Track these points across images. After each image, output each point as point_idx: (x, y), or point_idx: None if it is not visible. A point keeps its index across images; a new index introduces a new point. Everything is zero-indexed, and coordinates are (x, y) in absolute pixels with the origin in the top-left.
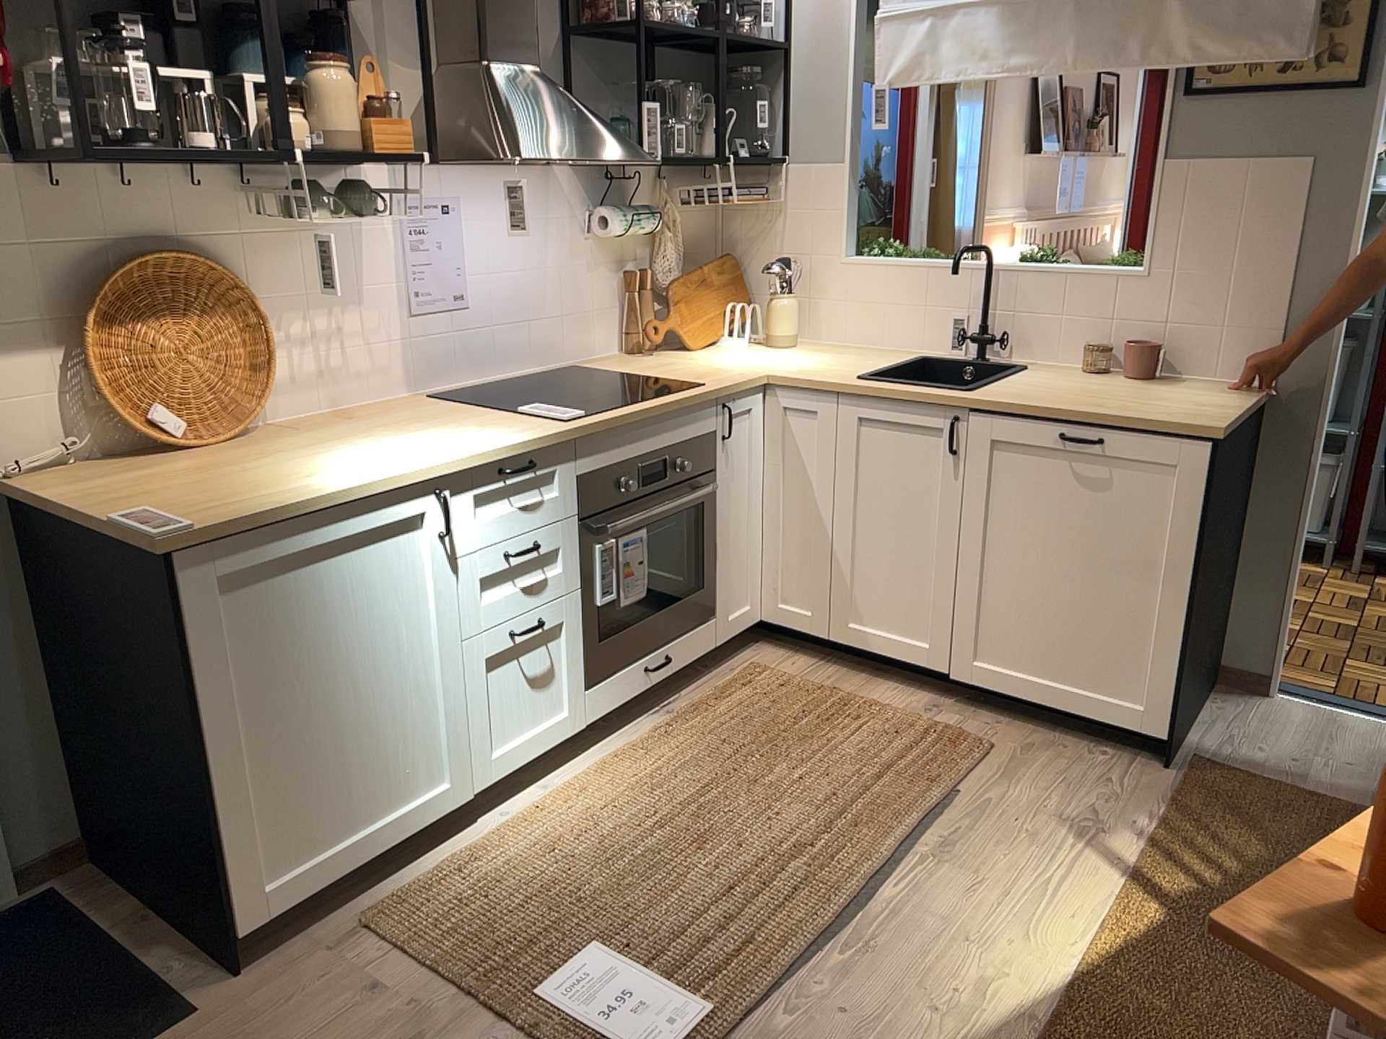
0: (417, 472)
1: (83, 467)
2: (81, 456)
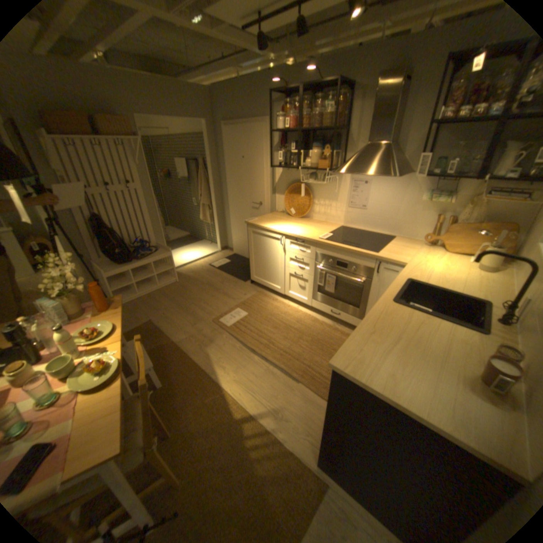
0: (277, 230)
1: (281, 213)
2: (285, 212)
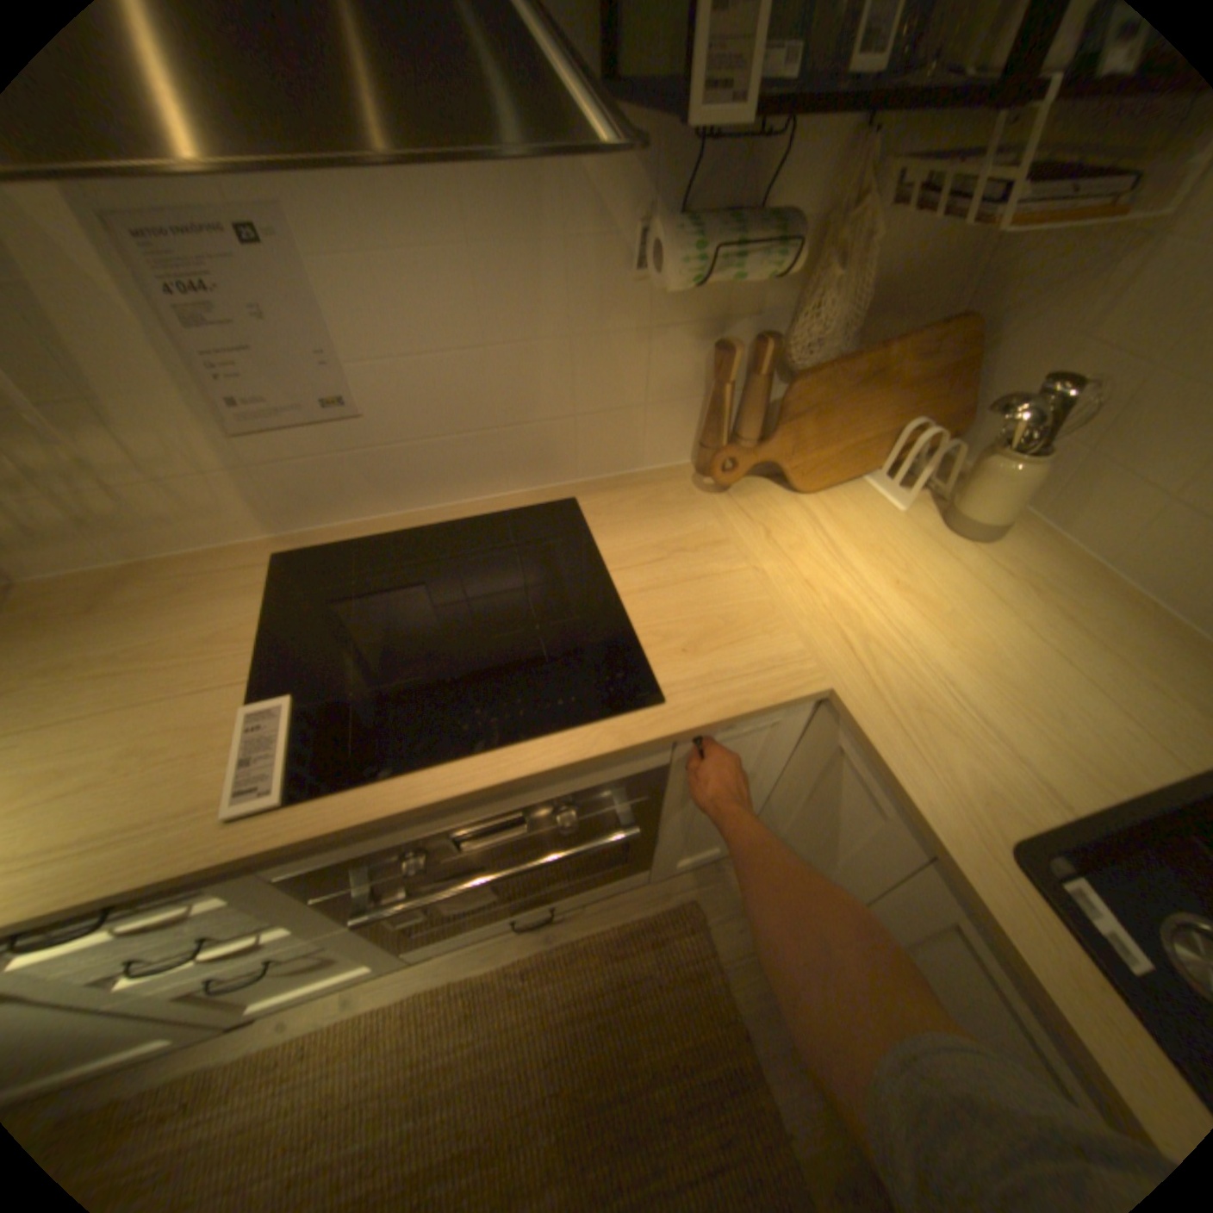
0: None
1: None
2: None
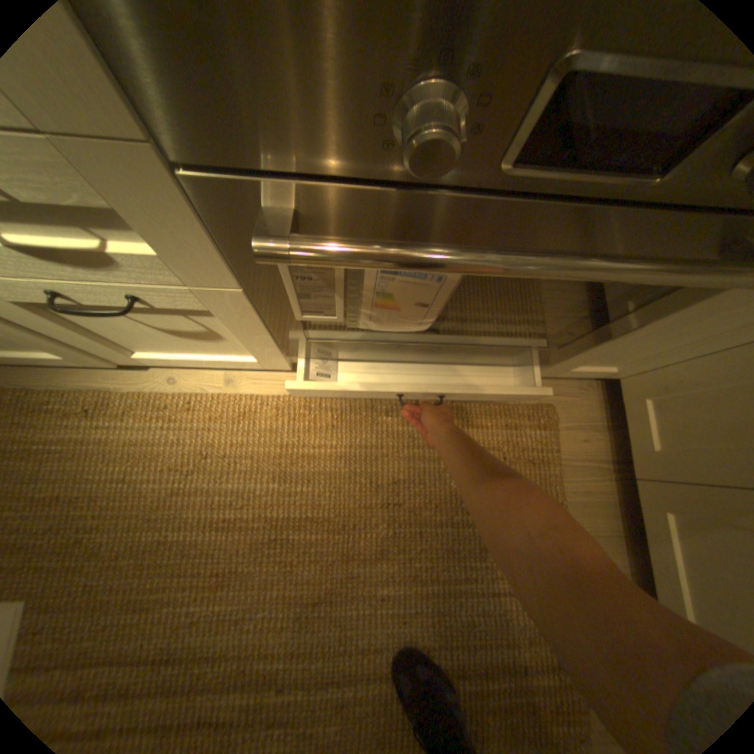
0: None
1: None
2: None
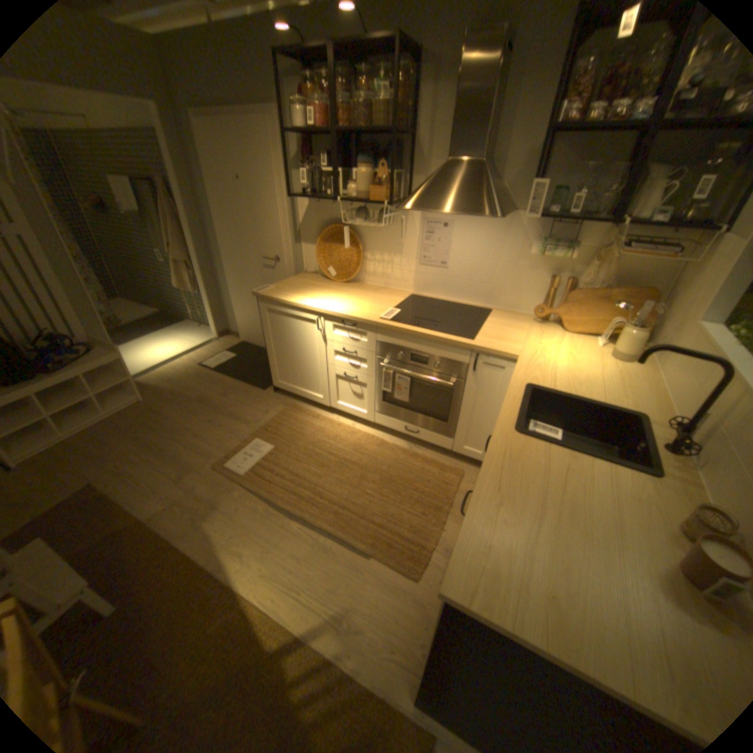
0: (311, 307)
1: (314, 275)
2: (320, 273)
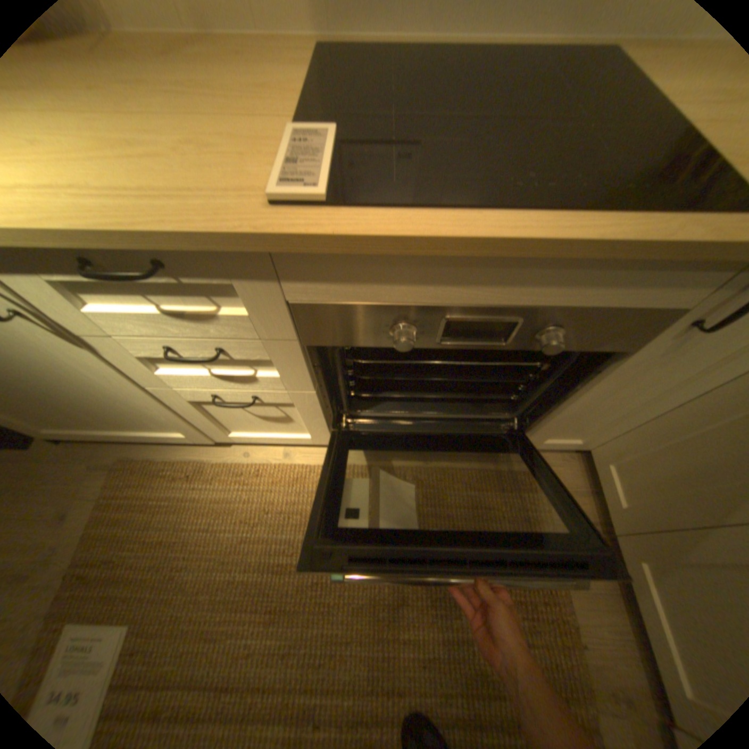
0: None
1: None
2: None
